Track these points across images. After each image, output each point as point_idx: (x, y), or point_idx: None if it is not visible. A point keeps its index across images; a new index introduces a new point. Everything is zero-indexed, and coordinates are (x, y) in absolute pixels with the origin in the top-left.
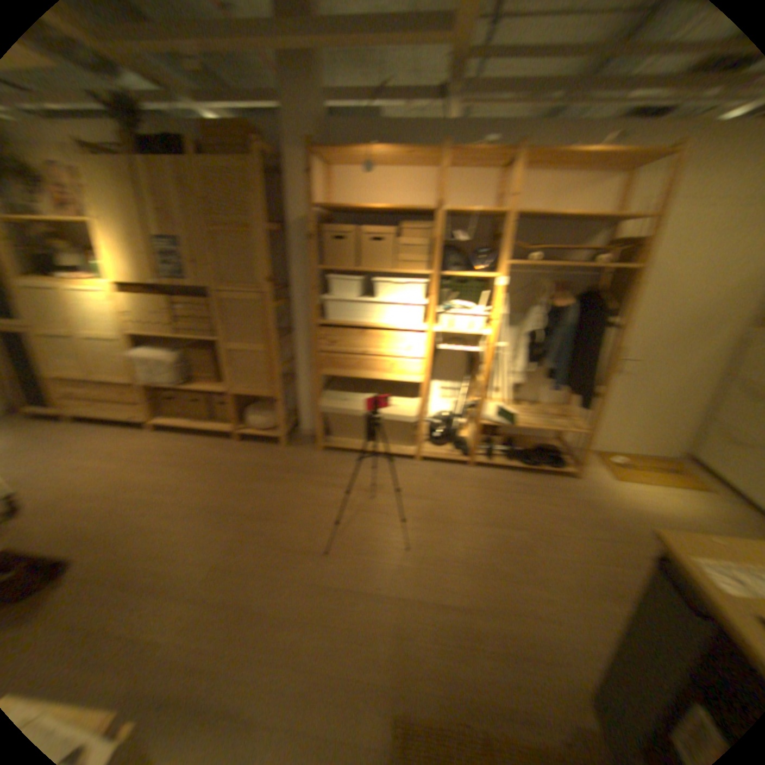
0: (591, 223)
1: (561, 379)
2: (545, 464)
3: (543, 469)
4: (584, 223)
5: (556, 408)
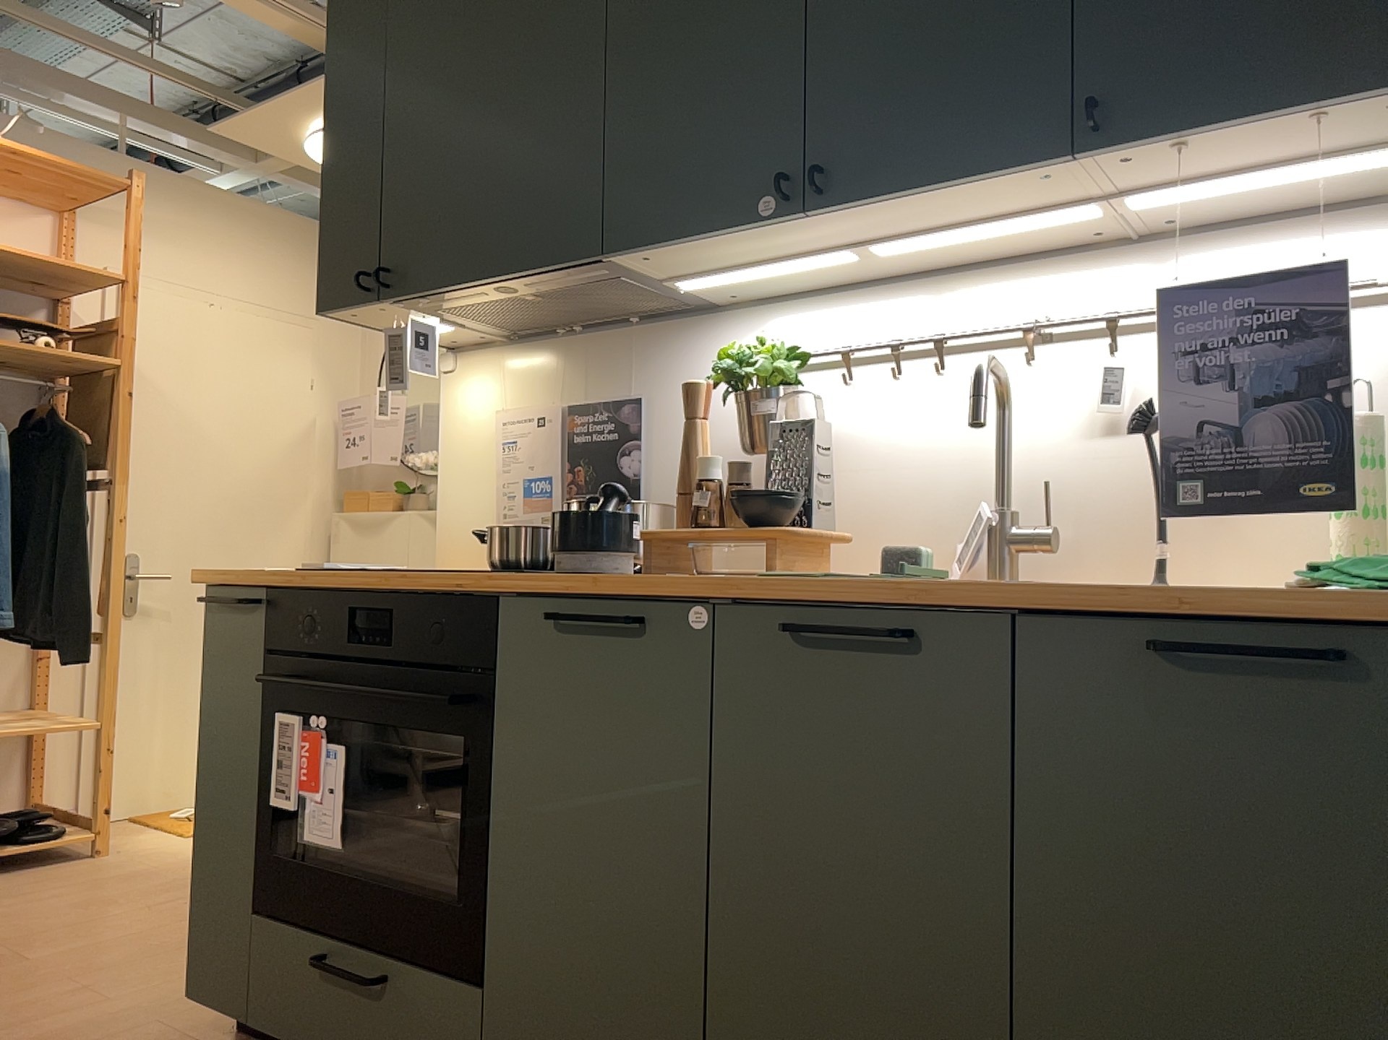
0: (16, 293)
1: (11, 627)
2: (9, 843)
3: (5, 851)
4: (1, 290)
5: (10, 713)
